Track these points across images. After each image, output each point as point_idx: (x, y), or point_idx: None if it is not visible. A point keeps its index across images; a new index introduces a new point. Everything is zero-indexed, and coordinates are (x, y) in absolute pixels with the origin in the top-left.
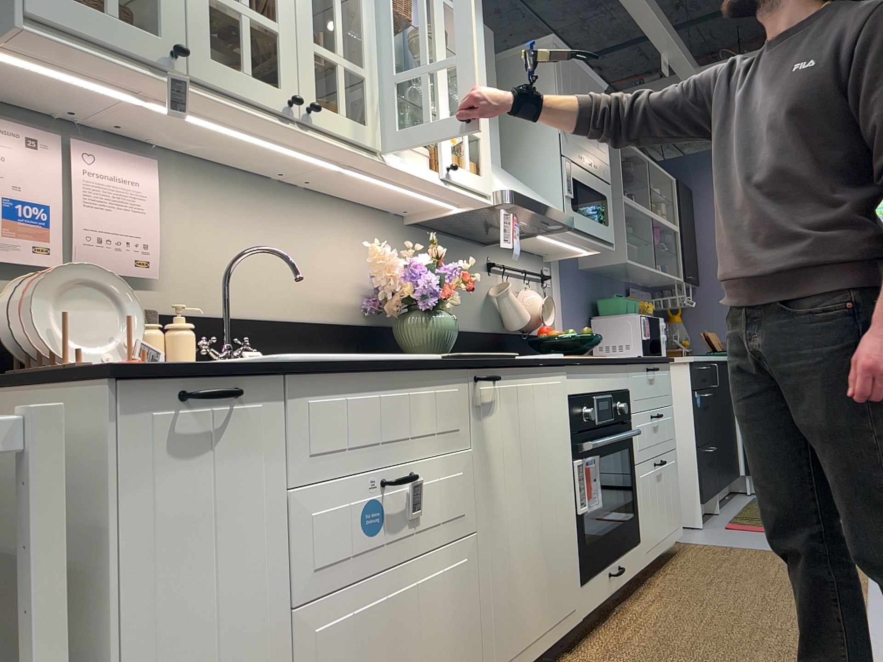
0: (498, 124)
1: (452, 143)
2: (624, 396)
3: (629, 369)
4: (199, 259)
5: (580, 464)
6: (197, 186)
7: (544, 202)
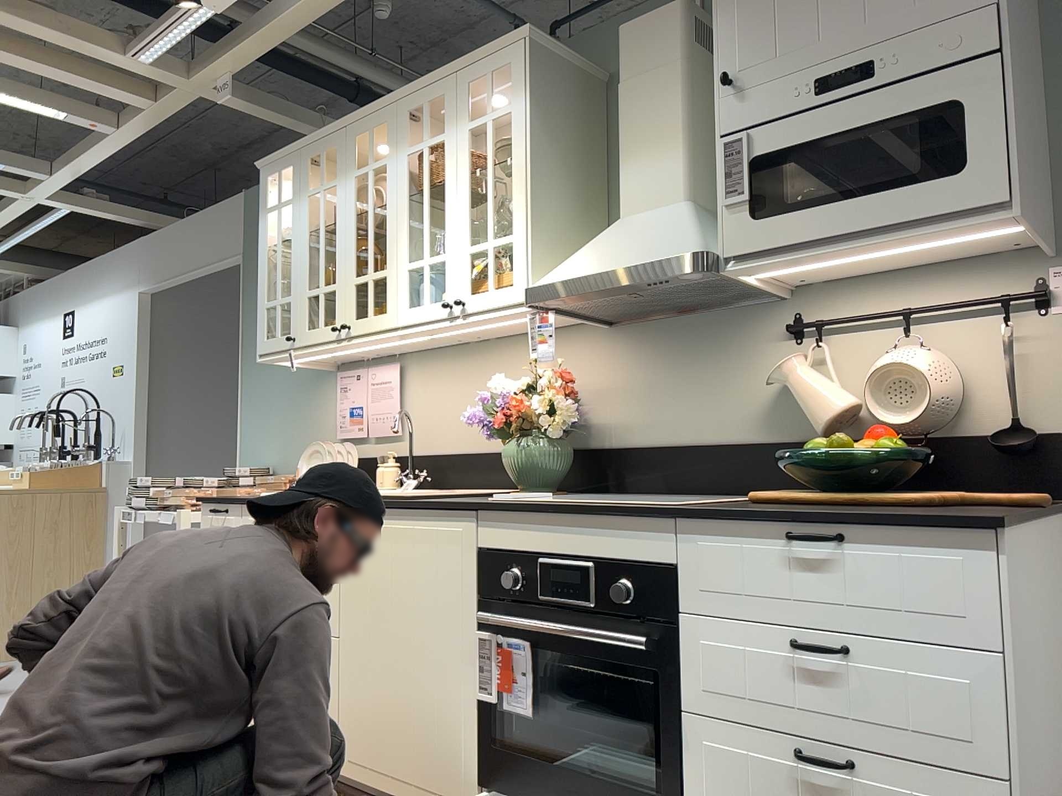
0: (676, 139)
1: (468, 273)
2: (650, 573)
3: (677, 527)
4: (424, 416)
5: (485, 639)
6: (424, 367)
7: (628, 258)
